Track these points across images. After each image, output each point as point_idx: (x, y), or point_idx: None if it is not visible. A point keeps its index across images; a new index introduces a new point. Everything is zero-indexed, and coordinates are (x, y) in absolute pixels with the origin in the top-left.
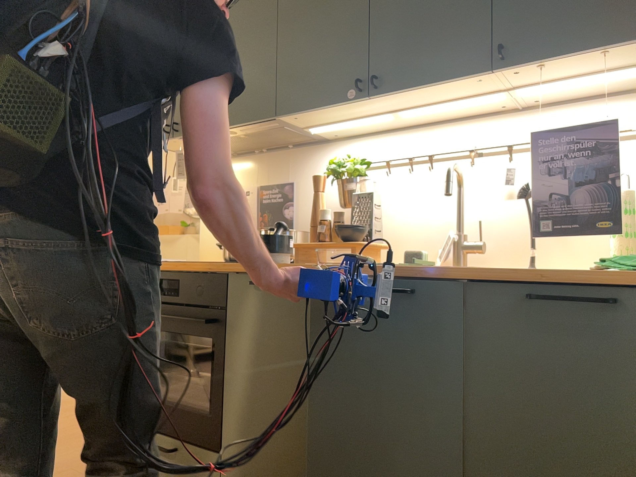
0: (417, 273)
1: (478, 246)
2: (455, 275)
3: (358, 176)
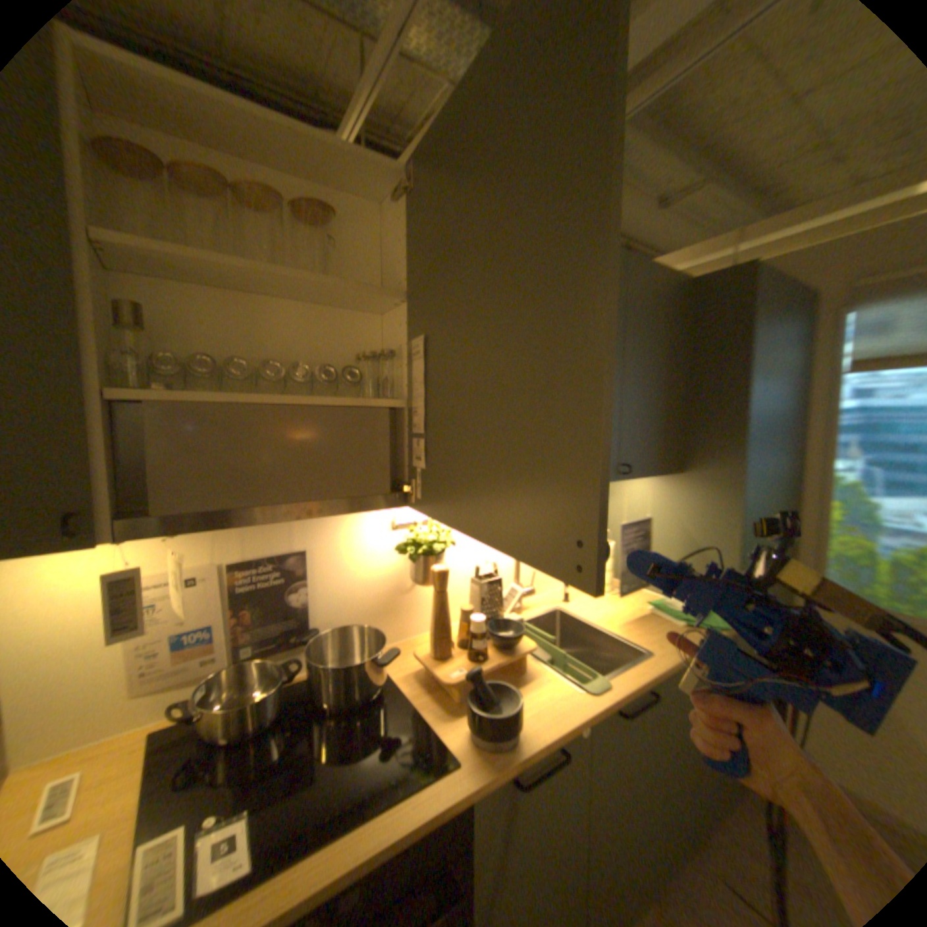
0: (655, 681)
1: (533, 592)
2: (674, 671)
3: (440, 545)
